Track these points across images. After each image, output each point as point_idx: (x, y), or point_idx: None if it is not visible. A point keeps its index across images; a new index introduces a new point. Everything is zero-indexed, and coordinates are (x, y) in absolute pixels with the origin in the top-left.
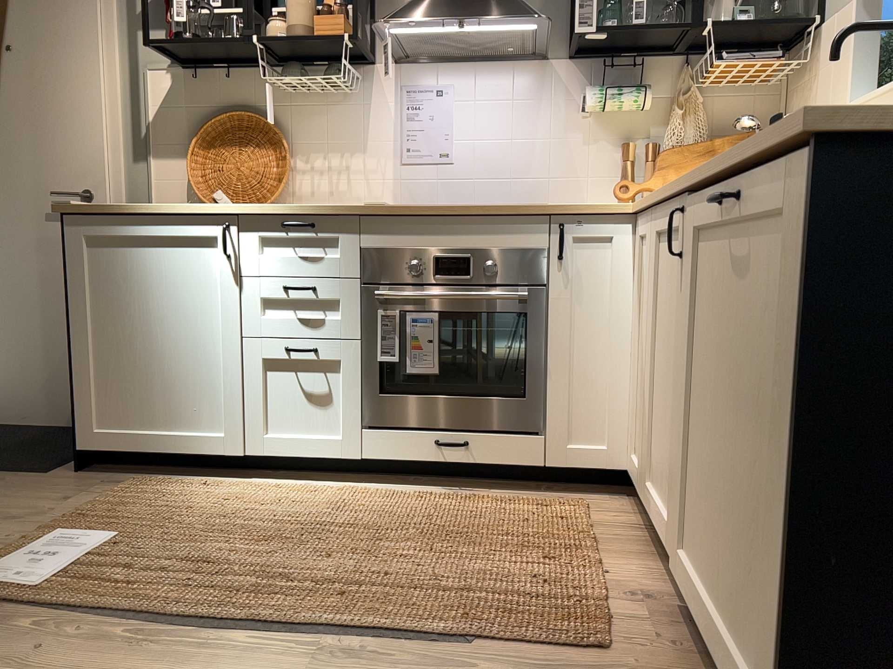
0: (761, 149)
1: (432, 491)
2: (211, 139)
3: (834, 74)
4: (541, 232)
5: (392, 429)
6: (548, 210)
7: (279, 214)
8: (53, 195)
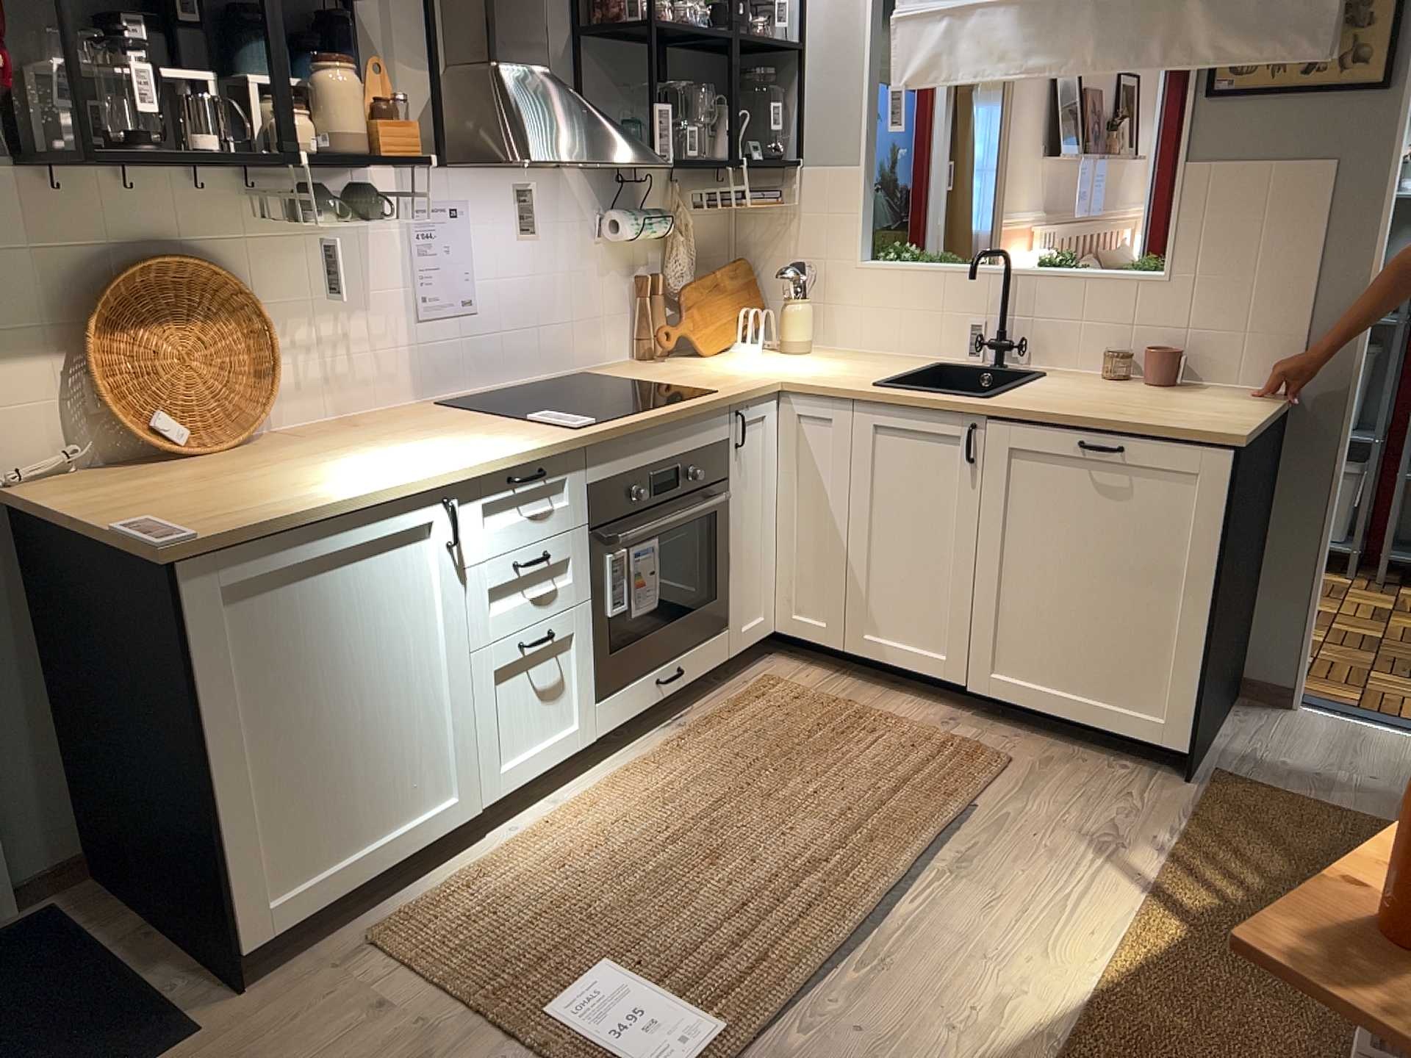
0: (1148, 424)
1: (657, 736)
2: (115, 313)
3: (836, 225)
4: (725, 423)
5: (609, 688)
6: (733, 399)
7: (507, 467)
8: None
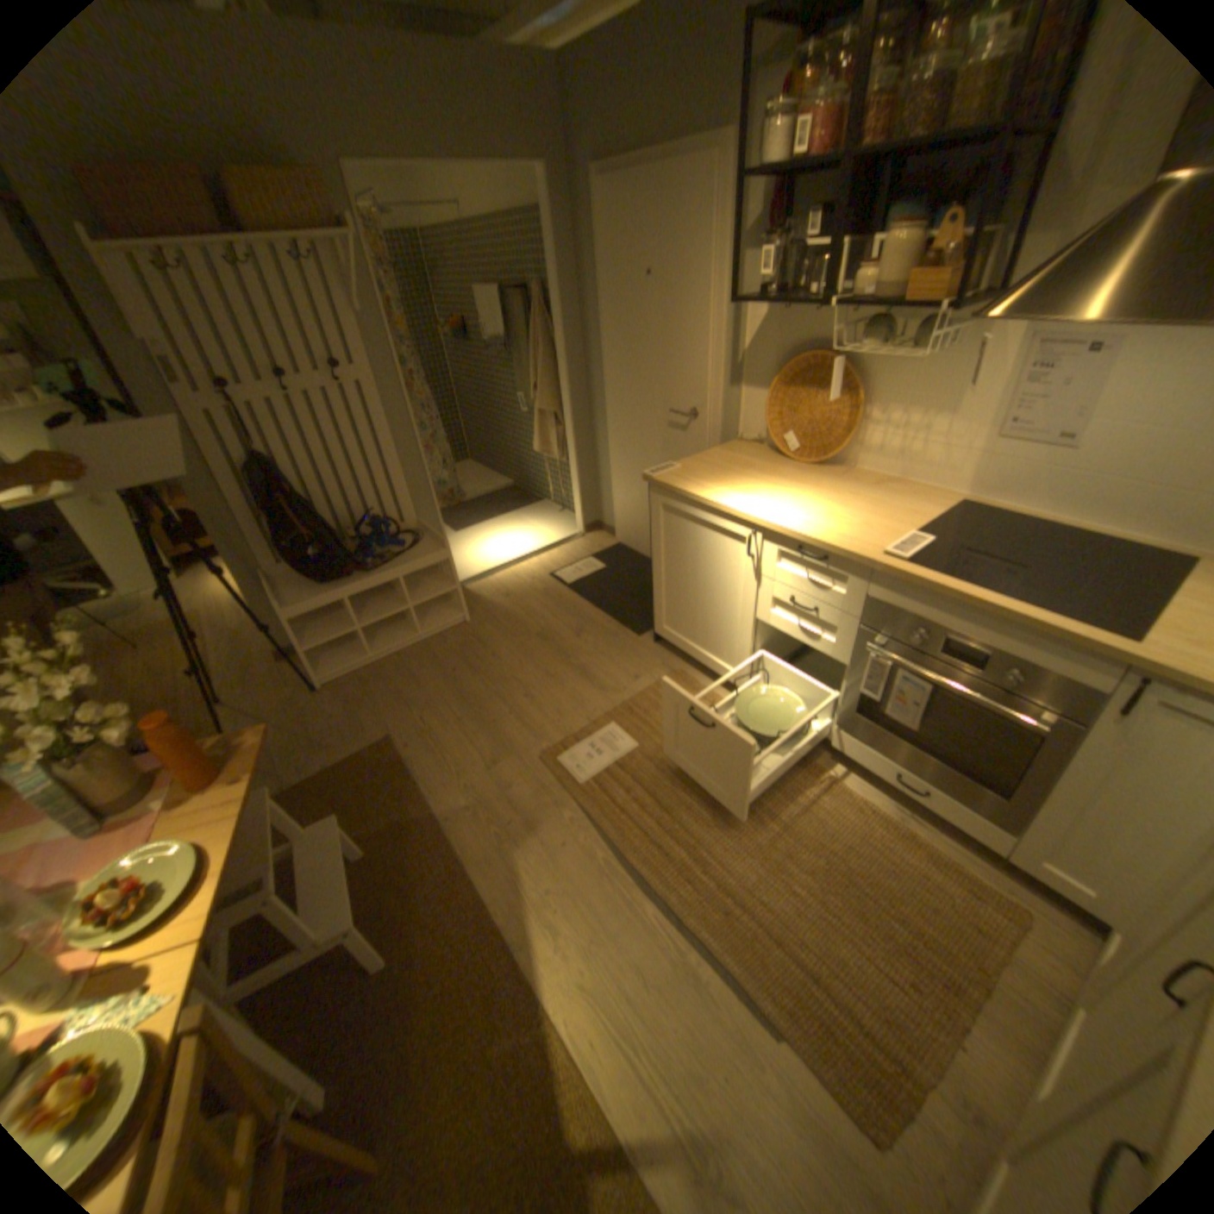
0: None
1: (882, 800)
2: (793, 375)
3: None
4: (1105, 673)
5: (864, 735)
6: (1126, 658)
7: (797, 538)
8: (670, 413)
